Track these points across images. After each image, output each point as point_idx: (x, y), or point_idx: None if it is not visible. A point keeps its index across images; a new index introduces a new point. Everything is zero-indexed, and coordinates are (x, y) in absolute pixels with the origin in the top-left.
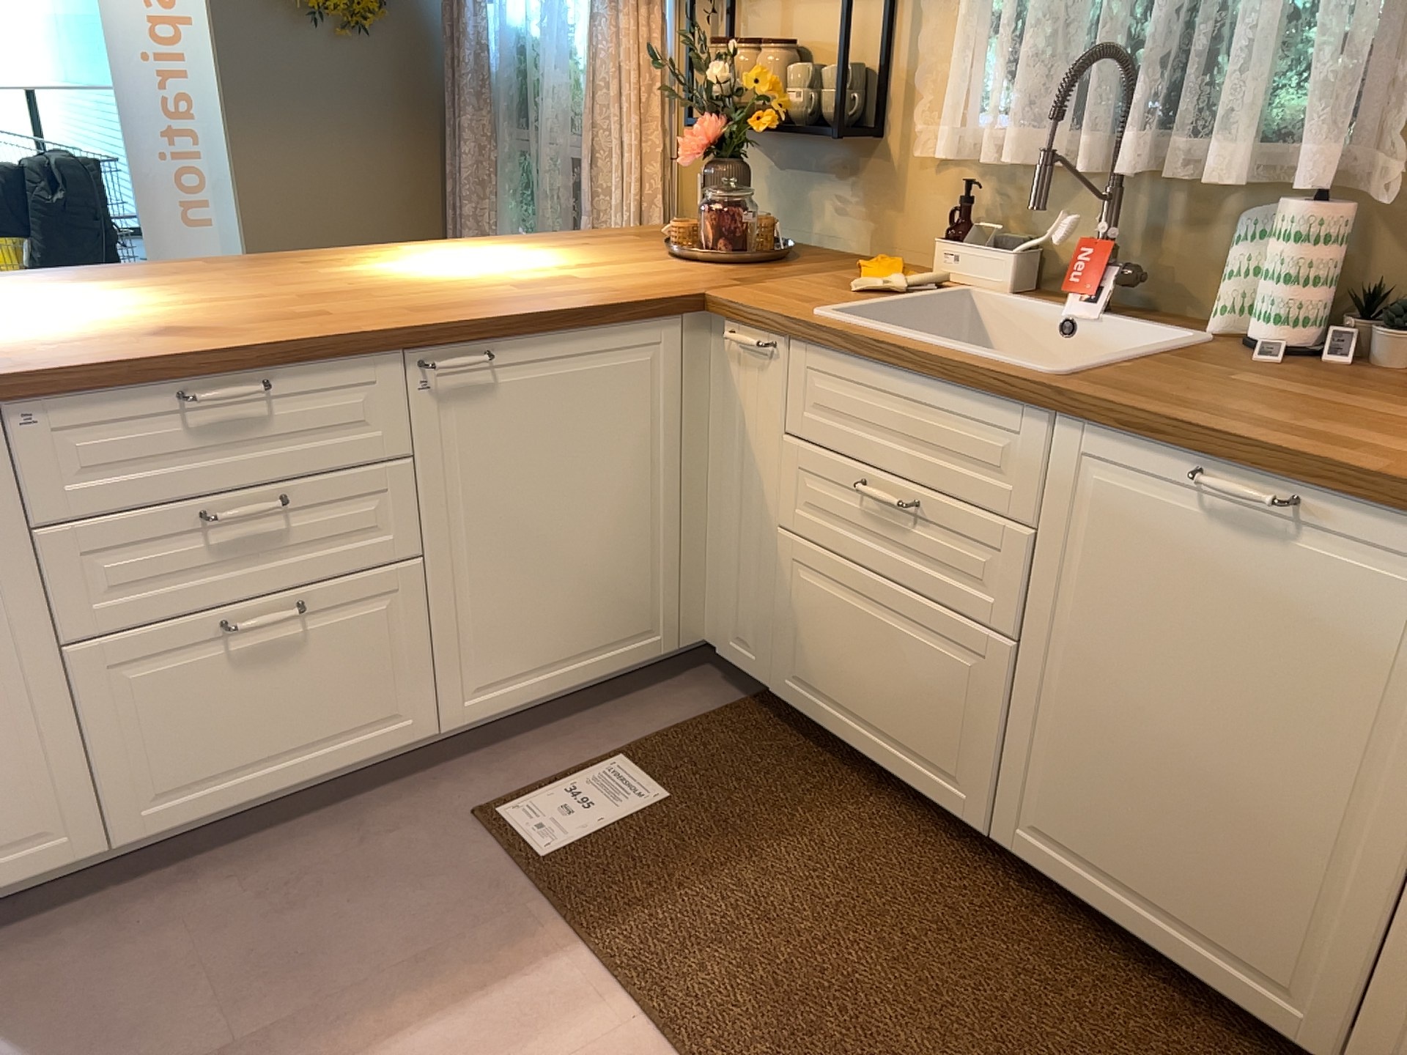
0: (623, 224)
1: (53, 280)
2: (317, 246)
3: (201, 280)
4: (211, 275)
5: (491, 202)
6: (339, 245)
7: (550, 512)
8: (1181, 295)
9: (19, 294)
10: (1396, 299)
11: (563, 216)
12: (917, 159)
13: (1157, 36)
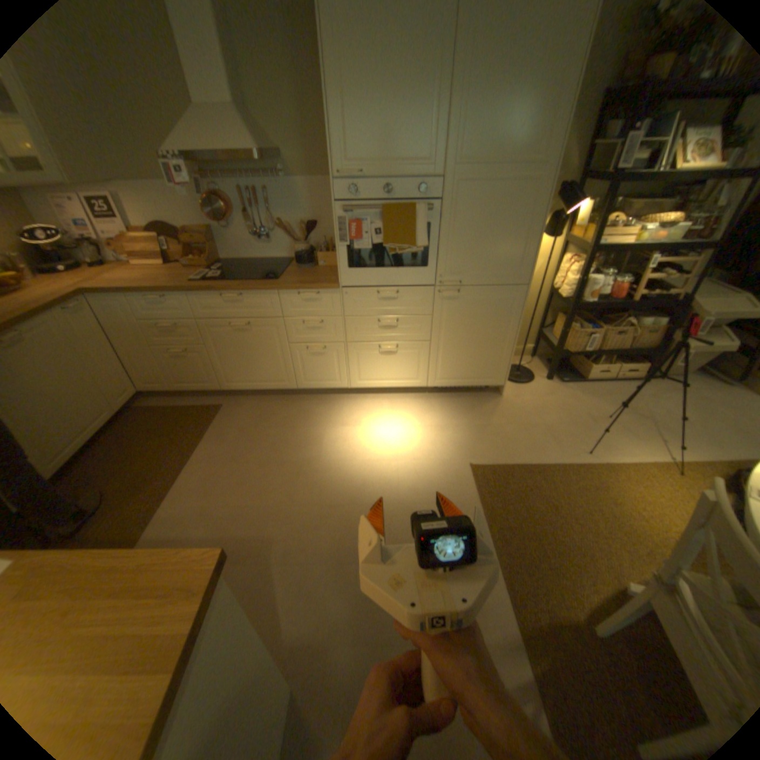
0: None
1: None
2: None
3: None
4: None
5: None
6: None
7: None
8: None
9: None
10: None
11: None
12: None
13: None
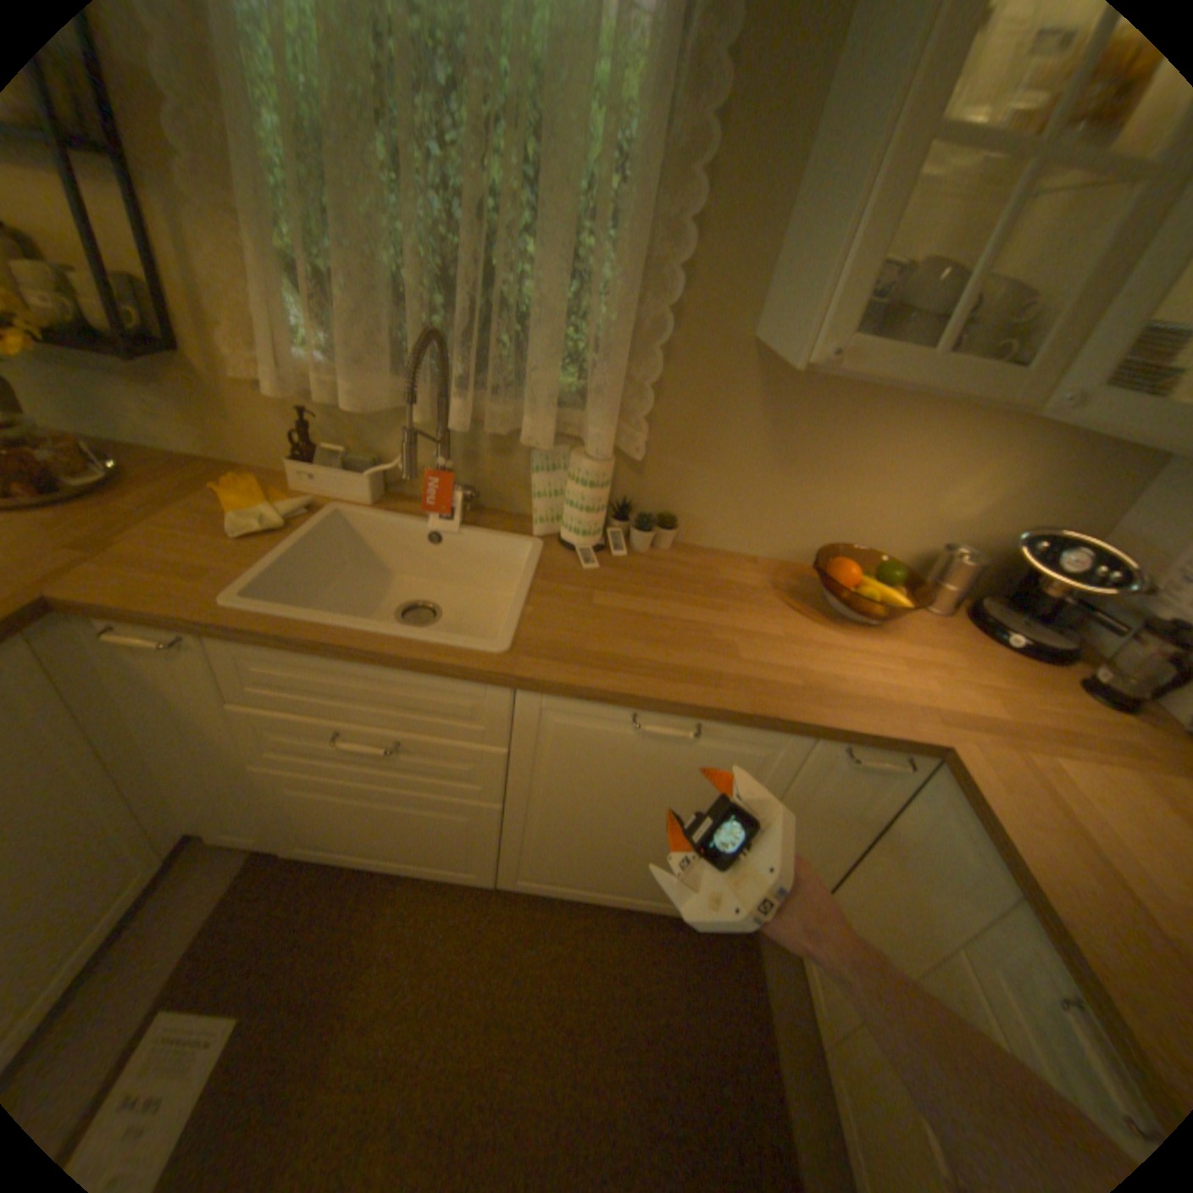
0: None
1: None
2: None
3: None
4: None
5: None
6: None
7: None
8: (501, 497)
9: None
10: (634, 502)
11: None
12: (231, 374)
13: (468, 317)
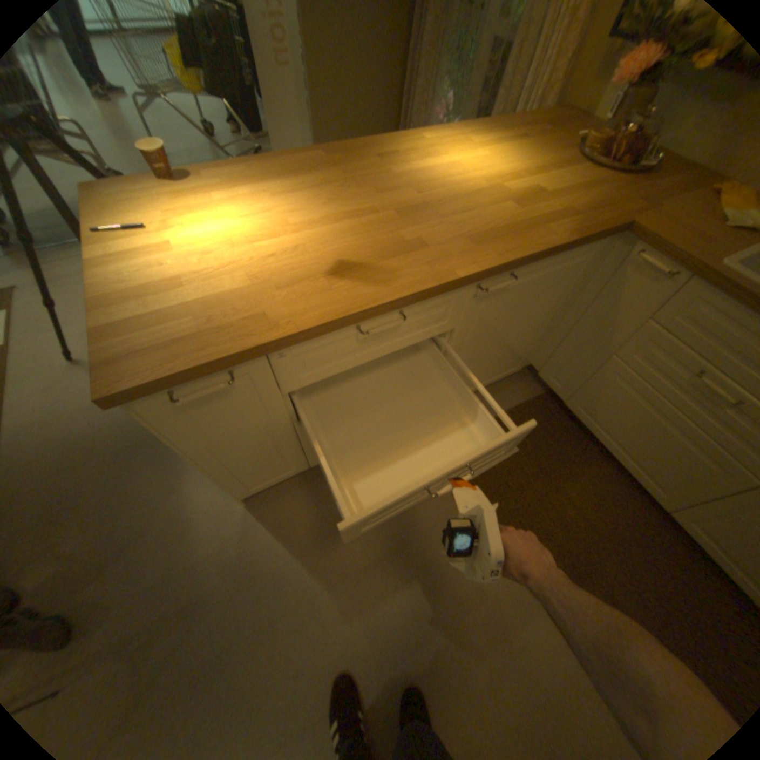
0: (528, 102)
1: (247, 174)
2: (340, 84)
3: (329, 180)
4: (332, 171)
5: (433, 59)
6: (350, 82)
7: (502, 337)
8: None
9: (234, 194)
10: None
11: (480, 79)
12: None
13: None
